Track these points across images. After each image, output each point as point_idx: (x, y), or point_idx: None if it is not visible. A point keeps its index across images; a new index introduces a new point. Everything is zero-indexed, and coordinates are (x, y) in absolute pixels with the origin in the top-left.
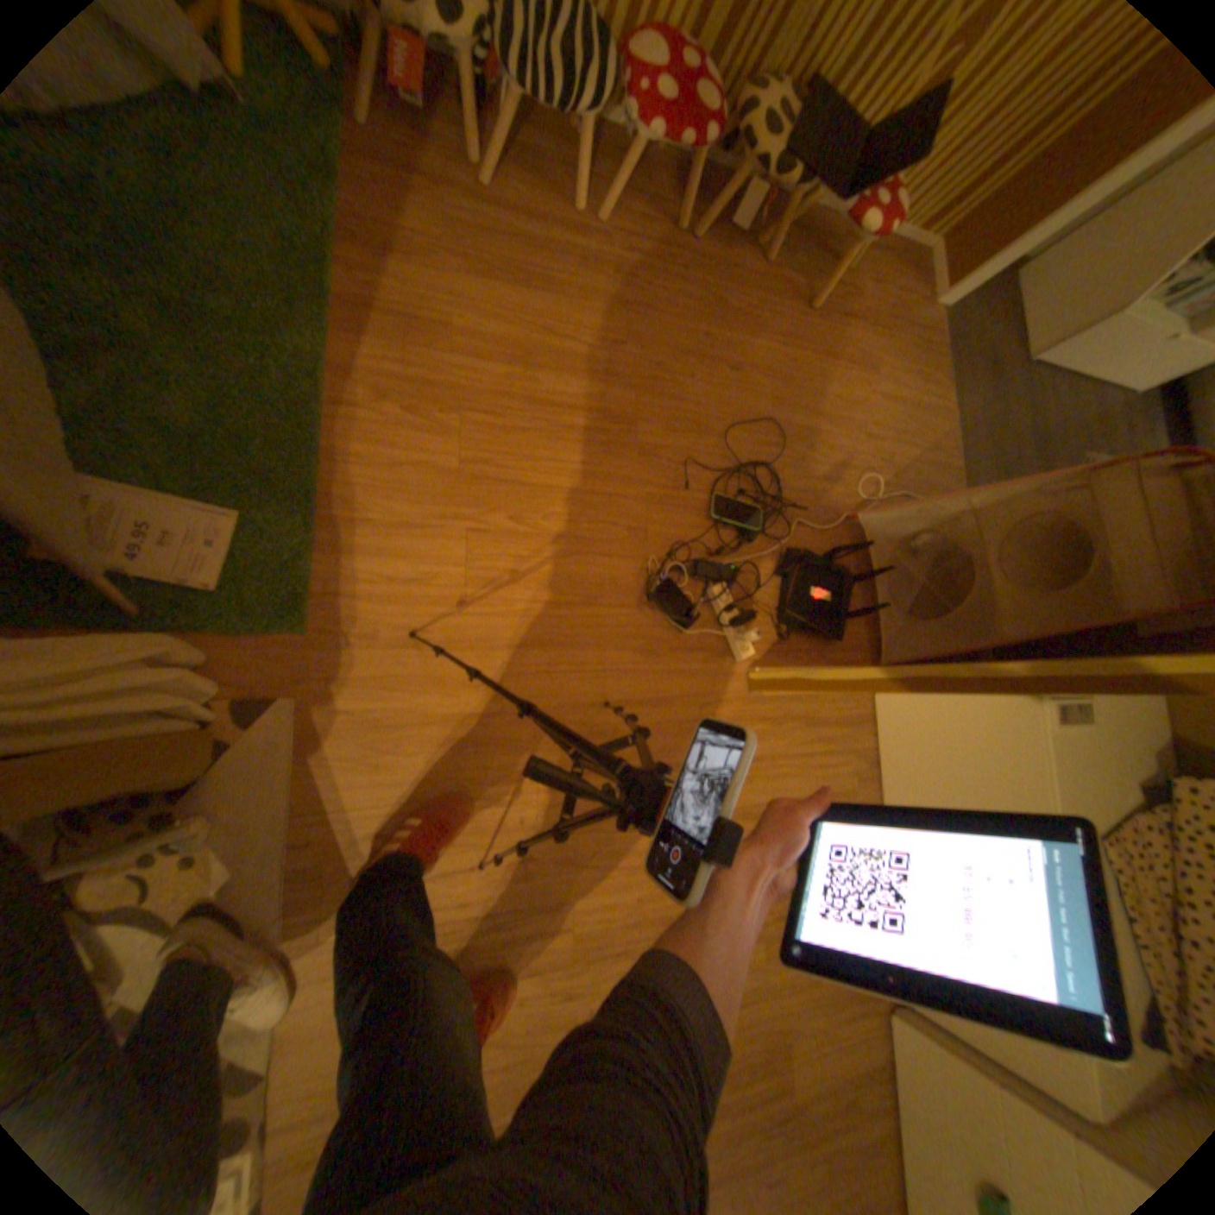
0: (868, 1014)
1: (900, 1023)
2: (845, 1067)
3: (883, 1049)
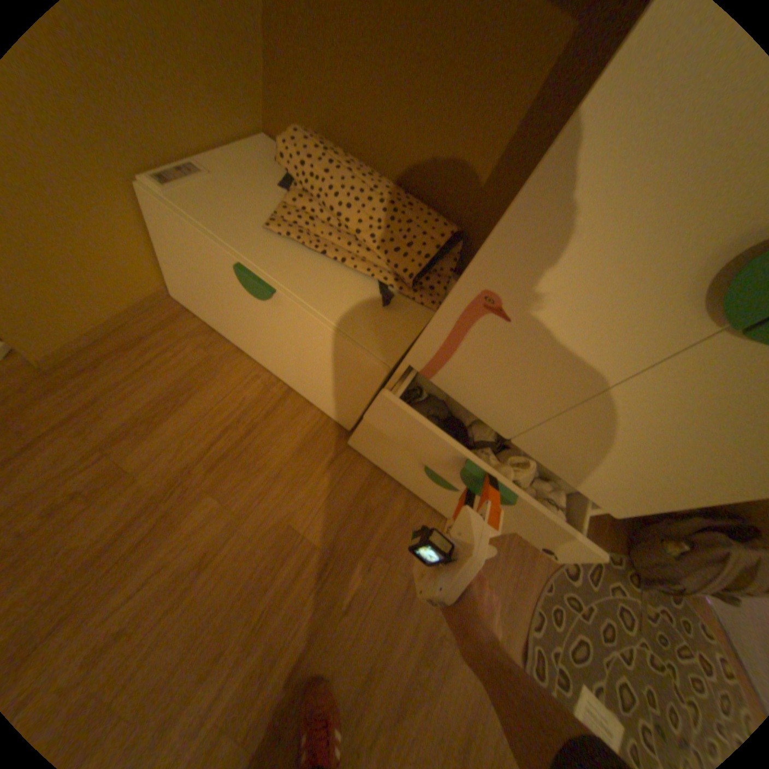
0: (330, 458)
1: (349, 442)
2: (340, 498)
3: (359, 465)
